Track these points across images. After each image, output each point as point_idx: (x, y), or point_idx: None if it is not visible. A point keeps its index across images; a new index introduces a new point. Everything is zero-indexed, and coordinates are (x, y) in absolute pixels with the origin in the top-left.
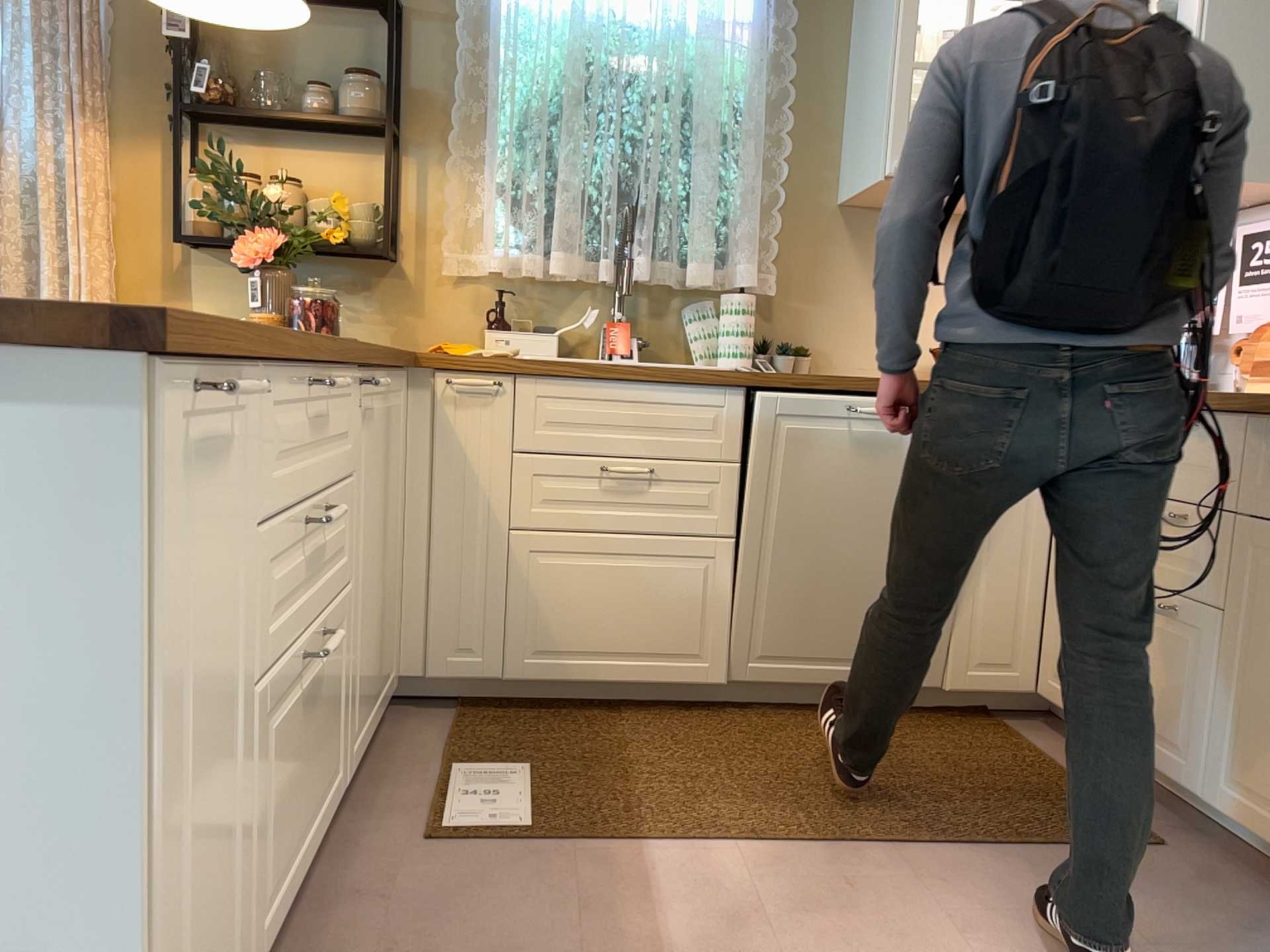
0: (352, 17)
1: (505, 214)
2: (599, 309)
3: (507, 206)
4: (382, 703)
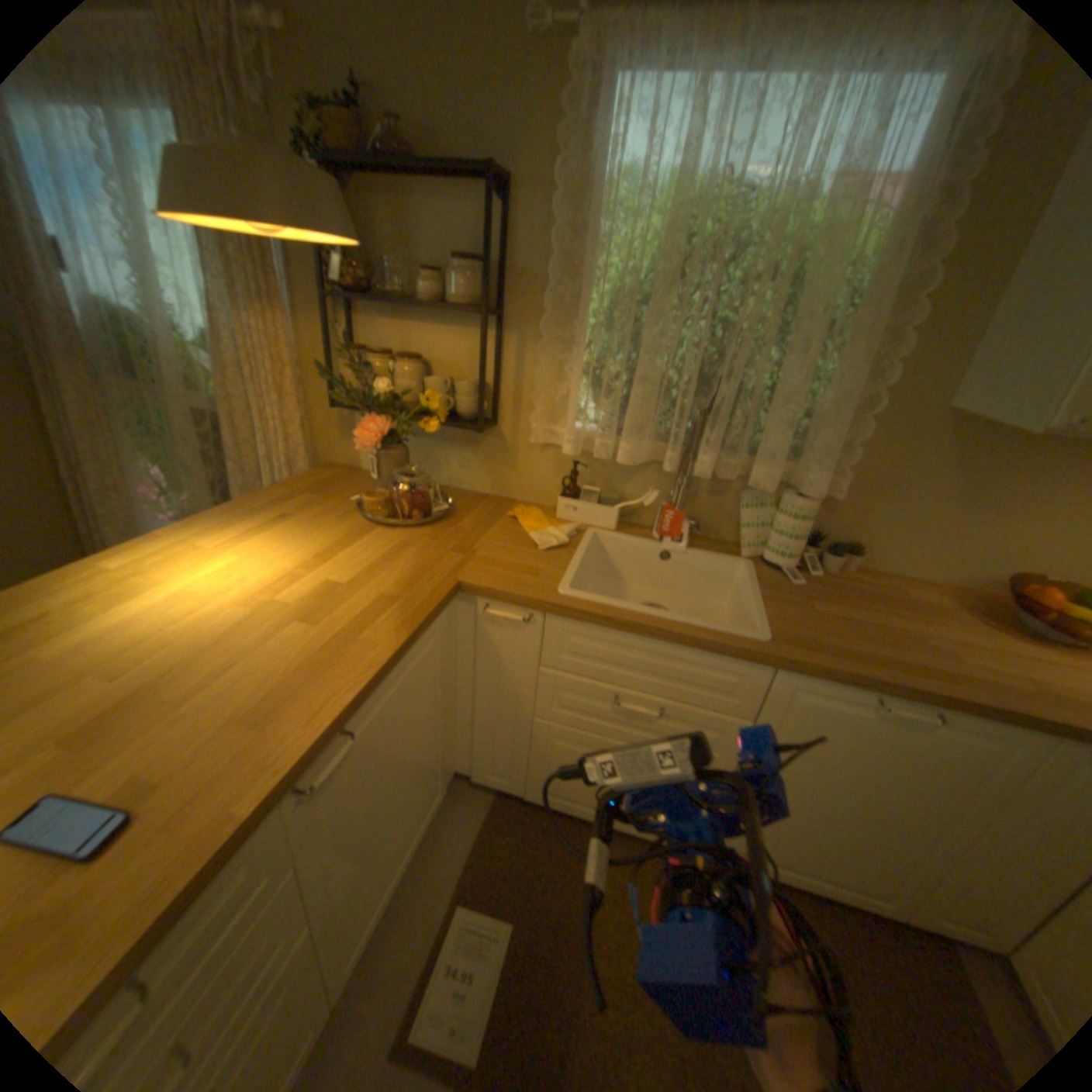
0: (461, 185)
1: (586, 394)
2: (658, 493)
3: (585, 395)
4: (417, 845)
